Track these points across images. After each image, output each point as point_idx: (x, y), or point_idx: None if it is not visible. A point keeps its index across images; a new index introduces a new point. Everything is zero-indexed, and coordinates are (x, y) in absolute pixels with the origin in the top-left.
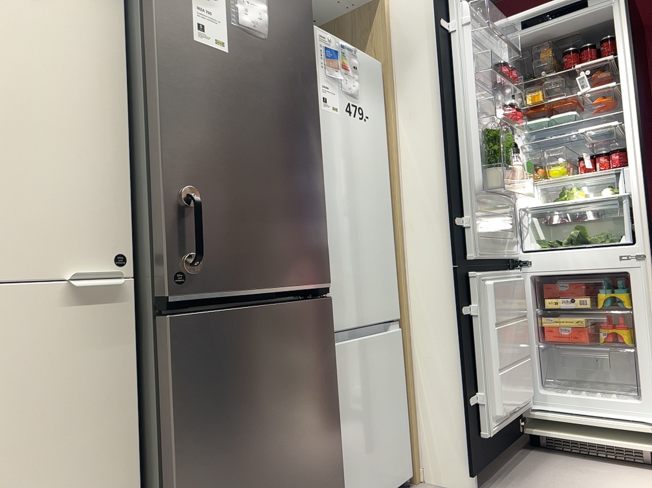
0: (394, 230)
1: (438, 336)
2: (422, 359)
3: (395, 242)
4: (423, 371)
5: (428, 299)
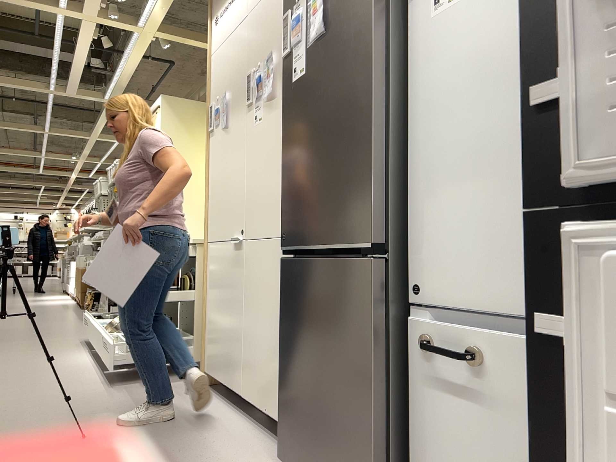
0: None
1: None
2: None
3: None
4: None
5: None
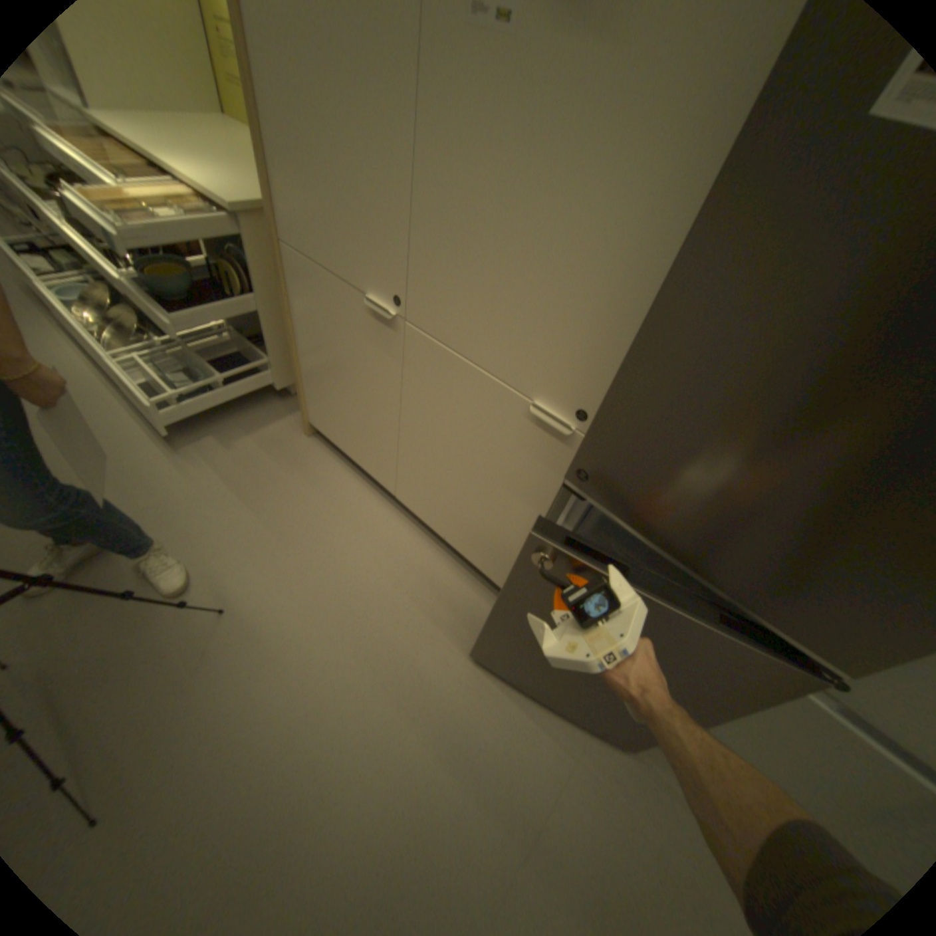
0: None
1: None
2: None
3: None
4: None
5: None
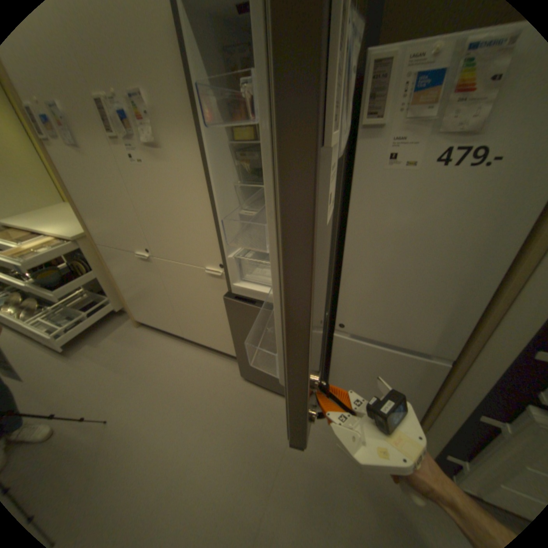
0: (500, 292)
1: (471, 400)
2: (458, 396)
3: (493, 302)
4: (454, 402)
5: (485, 373)
